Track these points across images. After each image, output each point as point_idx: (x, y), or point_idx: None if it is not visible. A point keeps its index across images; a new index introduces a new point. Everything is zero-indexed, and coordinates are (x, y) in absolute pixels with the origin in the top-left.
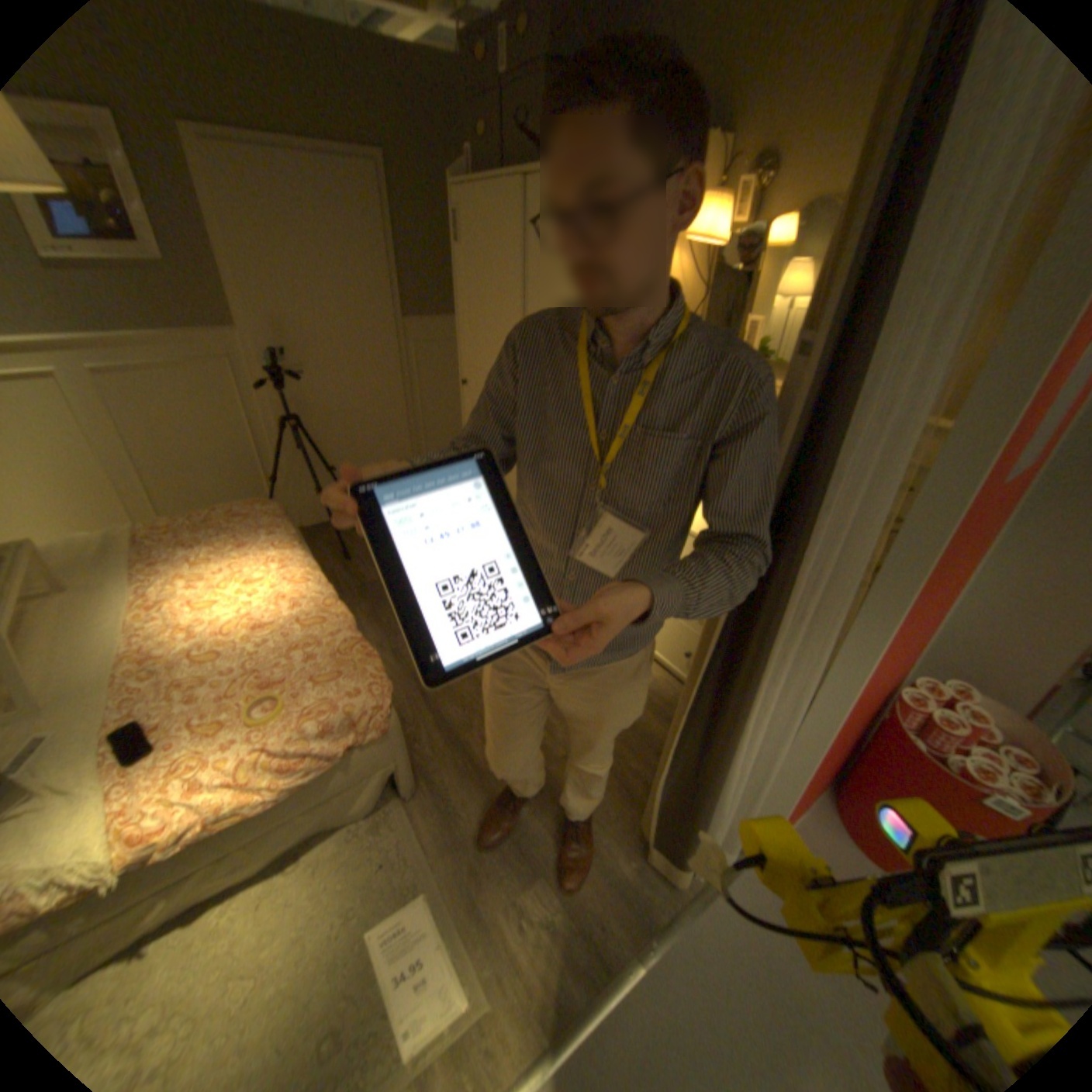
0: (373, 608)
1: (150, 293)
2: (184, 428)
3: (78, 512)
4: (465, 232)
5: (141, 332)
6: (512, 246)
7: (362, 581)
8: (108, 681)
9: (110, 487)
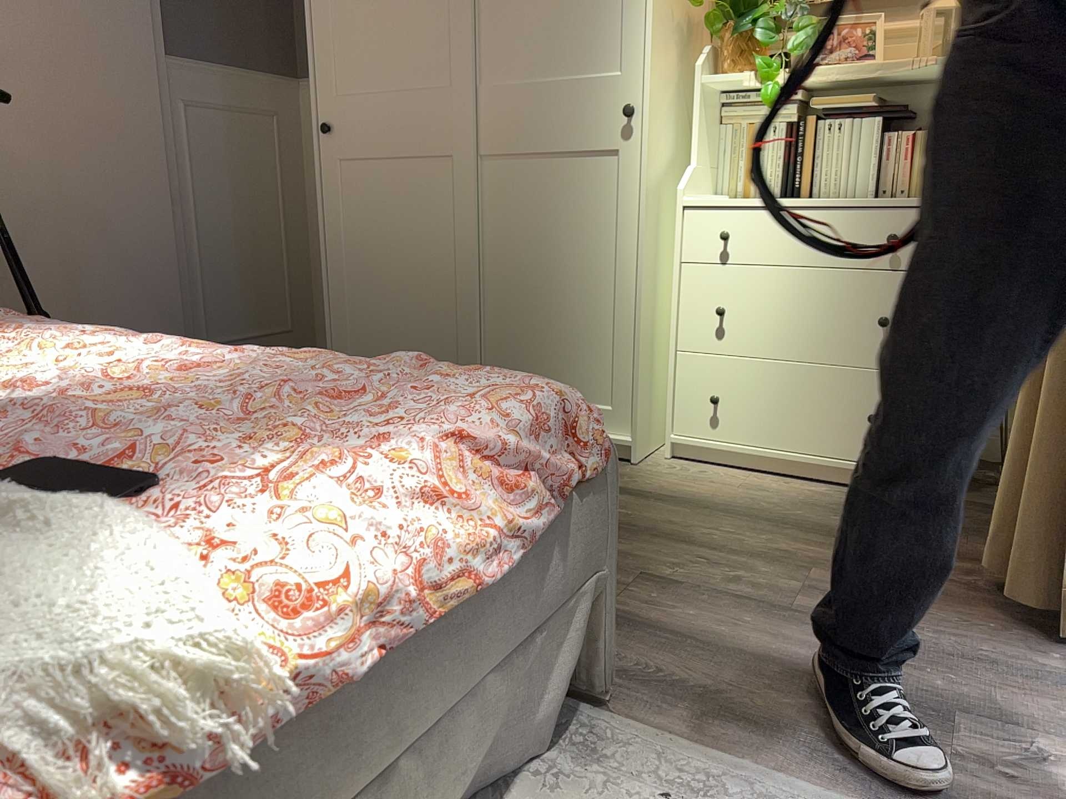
0: None
1: None
2: None
3: None
4: None
5: None
6: None
7: None
8: None
9: None
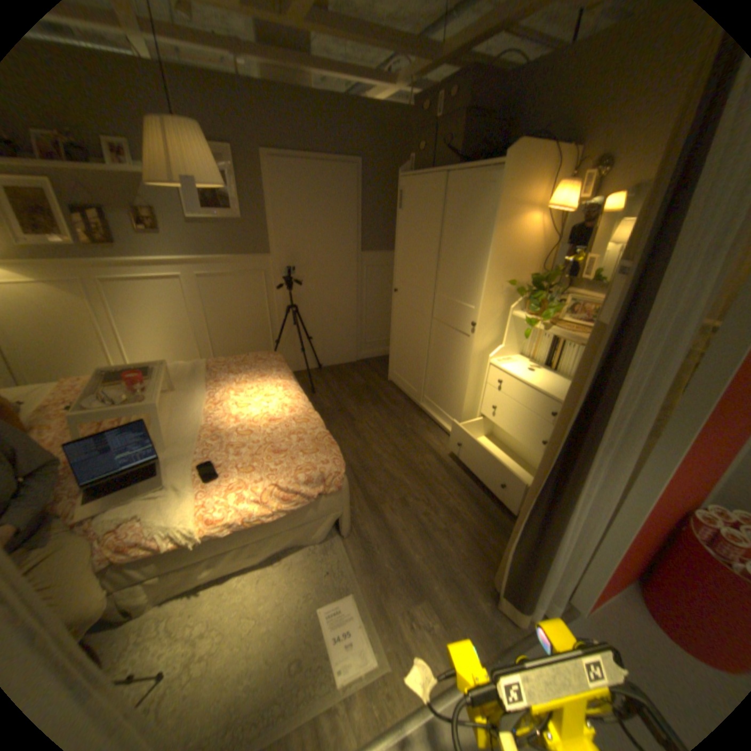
0: (327, 424)
1: (230, 236)
2: (234, 309)
3: (175, 352)
4: (405, 203)
5: (222, 256)
6: (434, 211)
7: (321, 407)
8: (196, 438)
9: (192, 339)
